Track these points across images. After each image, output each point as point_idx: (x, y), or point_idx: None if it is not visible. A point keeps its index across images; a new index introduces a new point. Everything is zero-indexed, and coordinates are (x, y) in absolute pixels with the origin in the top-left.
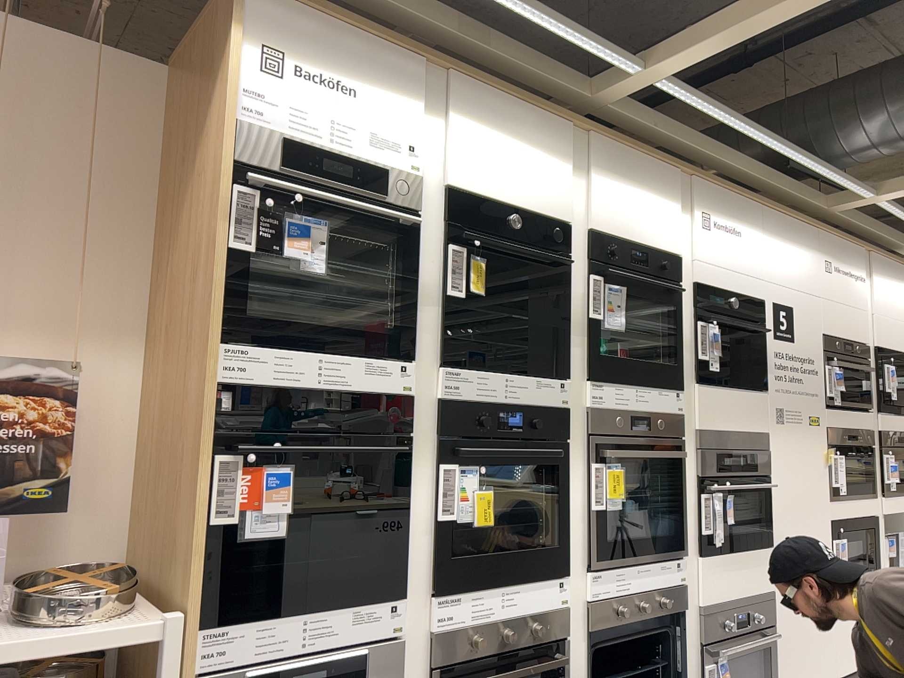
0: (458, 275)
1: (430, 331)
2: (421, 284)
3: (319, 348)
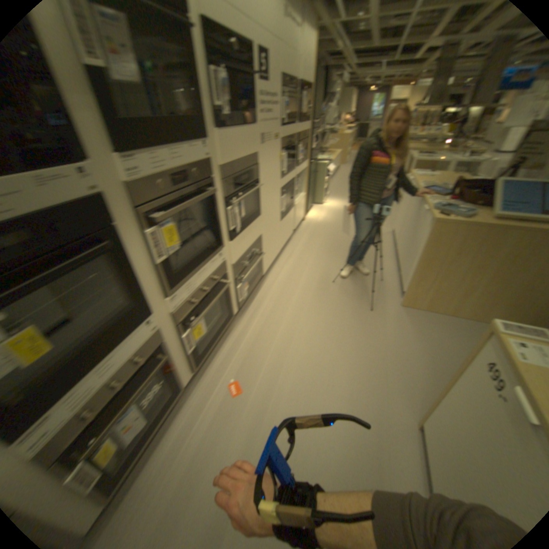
0: None
1: None
2: None
3: None
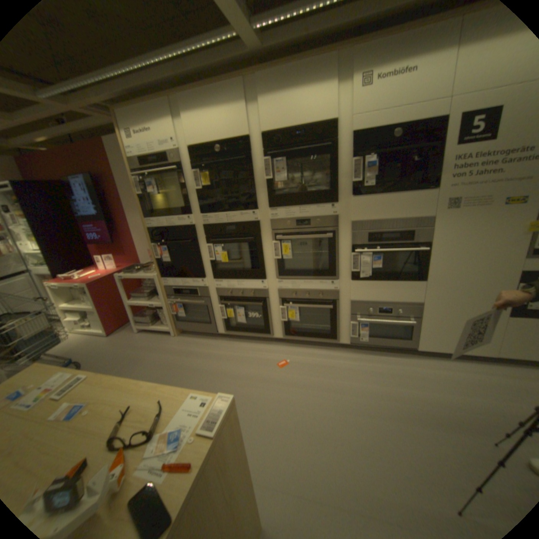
0: (196, 181)
1: (194, 204)
2: (187, 188)
3: (162, 217)
